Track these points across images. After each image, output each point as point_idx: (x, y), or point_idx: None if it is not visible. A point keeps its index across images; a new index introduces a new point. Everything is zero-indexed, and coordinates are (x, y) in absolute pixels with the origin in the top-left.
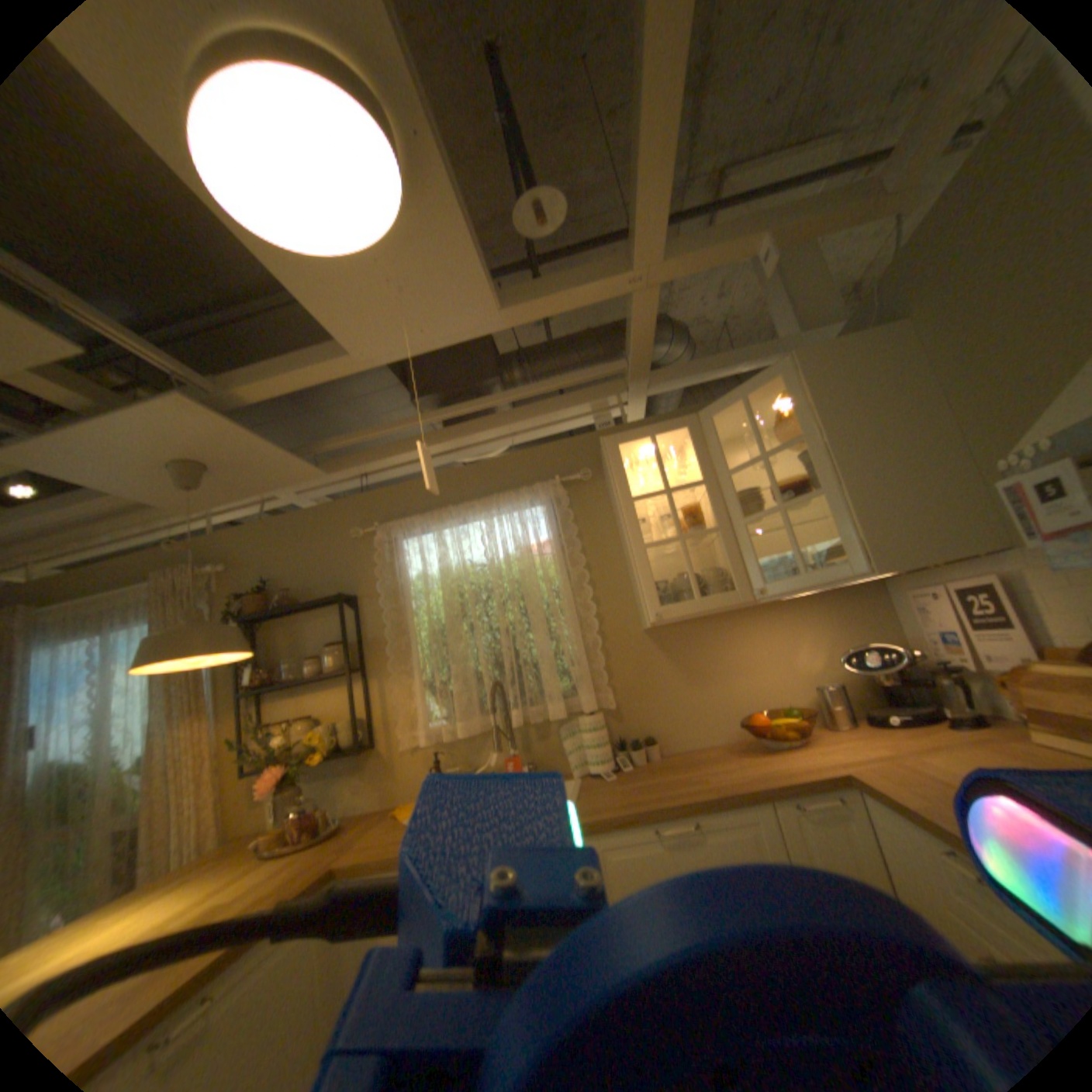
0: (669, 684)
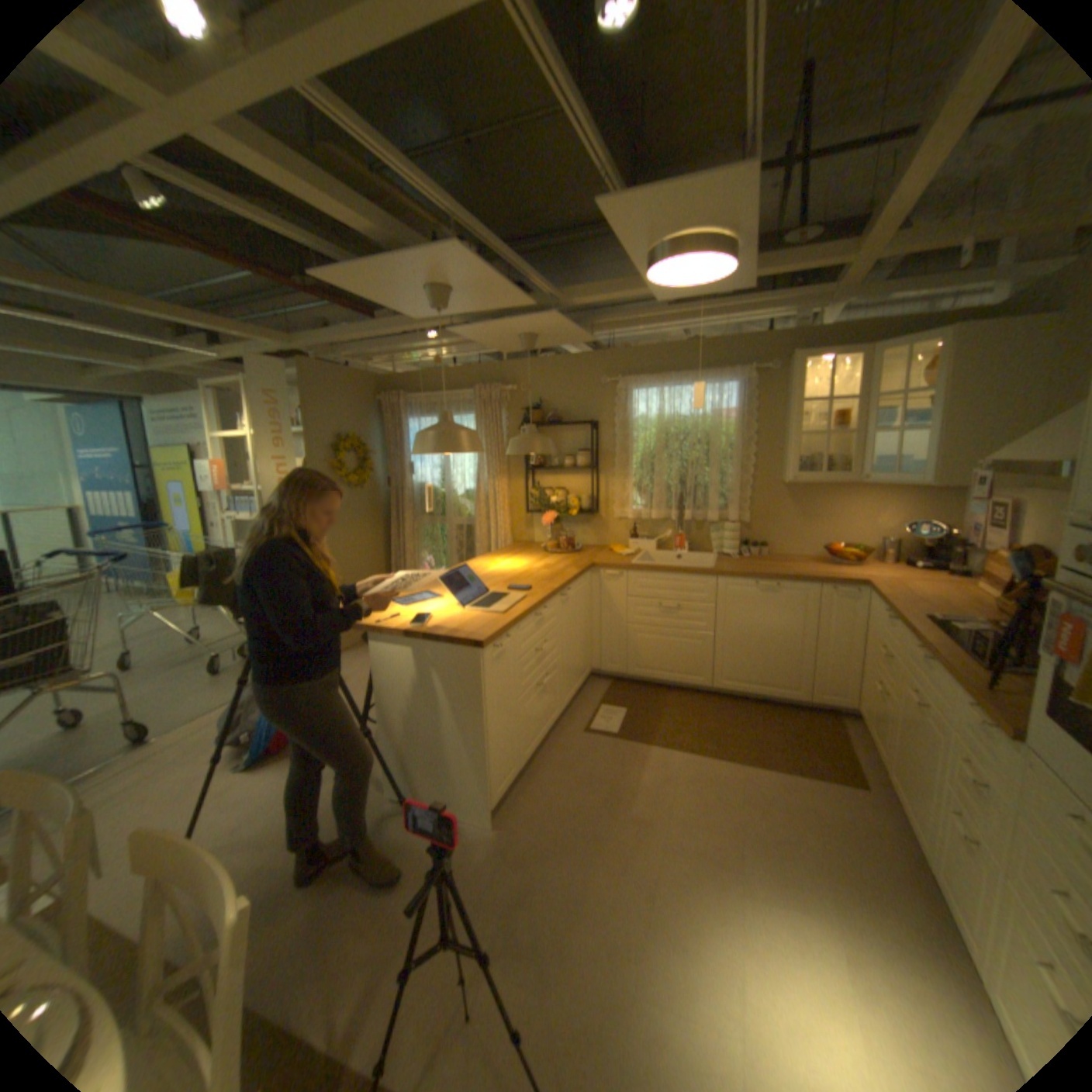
0: (787, 516)
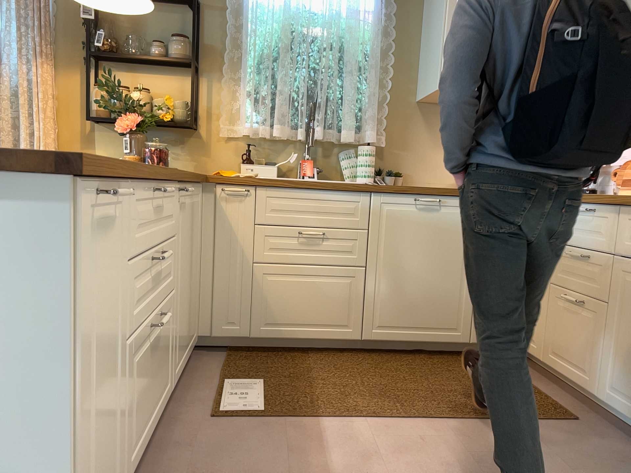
0: (421, 142)
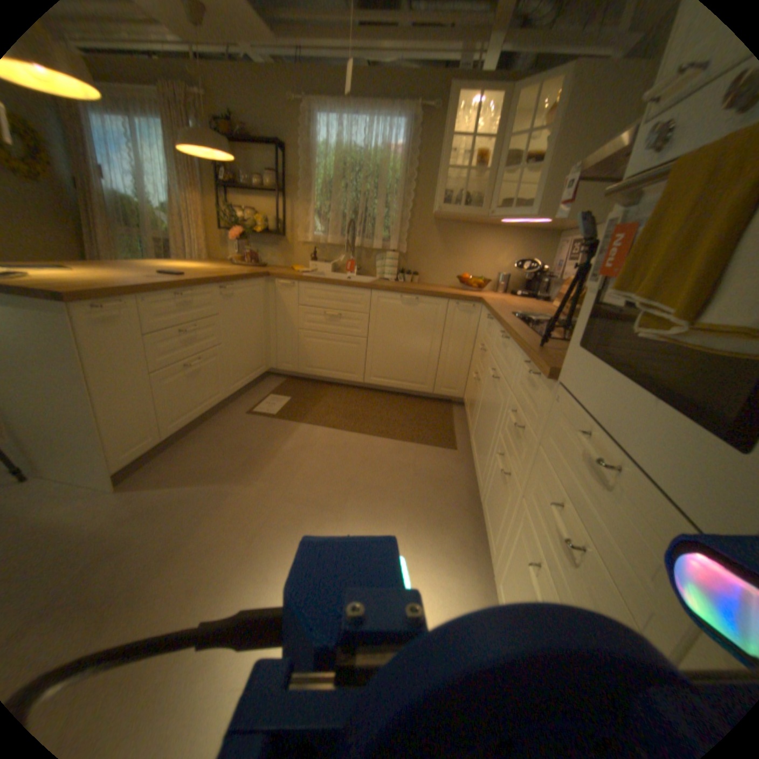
0: (434, 251)
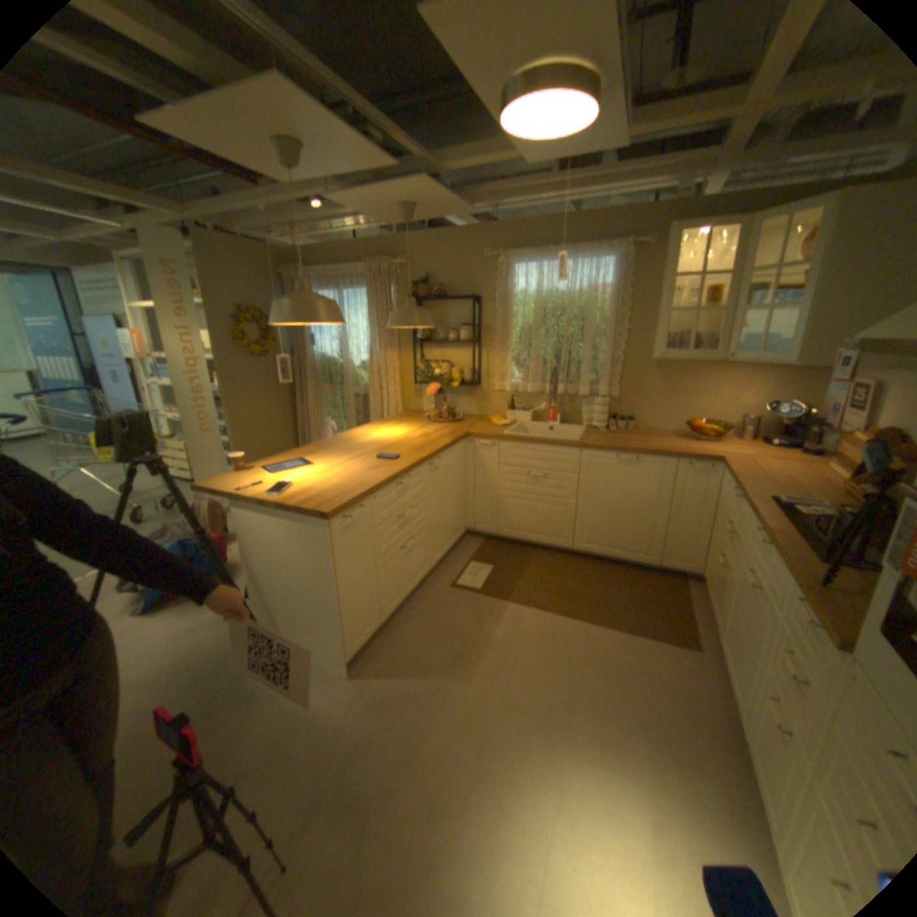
0: (654, 392)
